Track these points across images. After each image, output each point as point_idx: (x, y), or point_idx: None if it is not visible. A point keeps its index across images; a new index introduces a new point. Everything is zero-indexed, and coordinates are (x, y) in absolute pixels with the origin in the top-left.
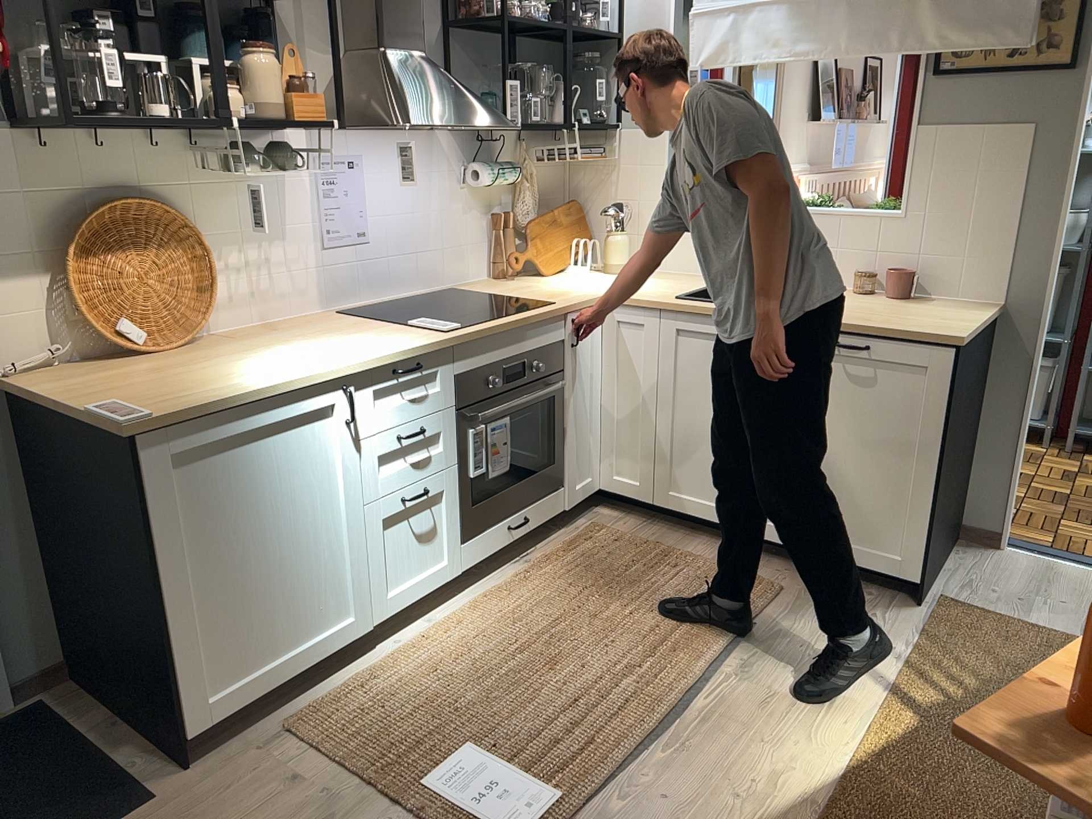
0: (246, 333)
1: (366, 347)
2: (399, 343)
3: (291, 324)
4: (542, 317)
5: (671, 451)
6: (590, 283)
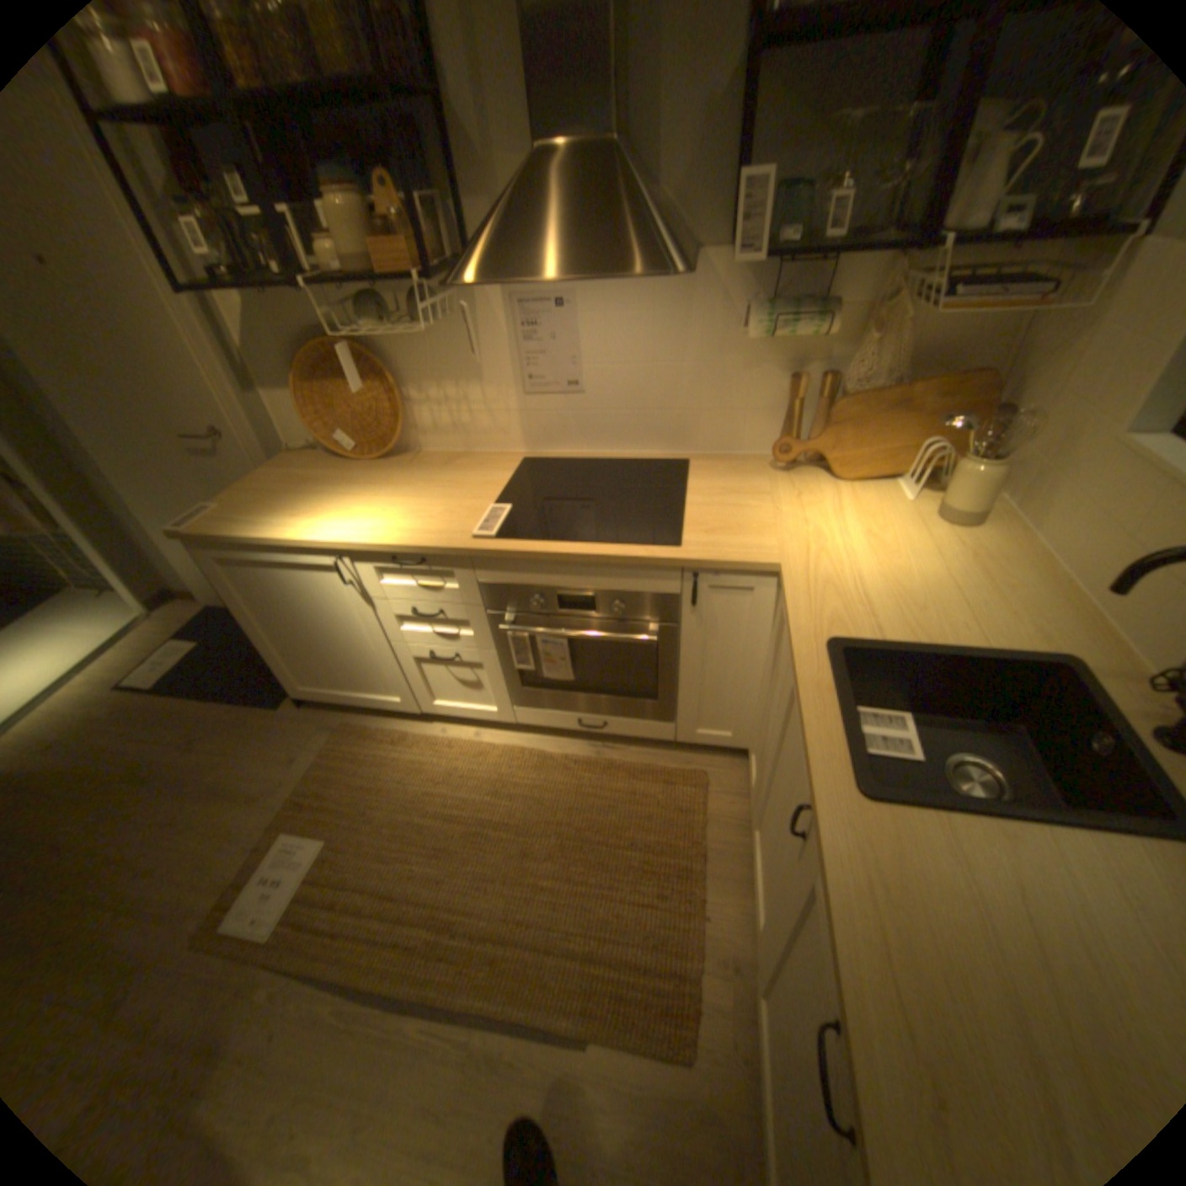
0: (433, 457)
1: (395, 524)
2: (418, 532)
3: (472, 459)
4: (620, 561)
5: (763, 798)
6: (837, 526)
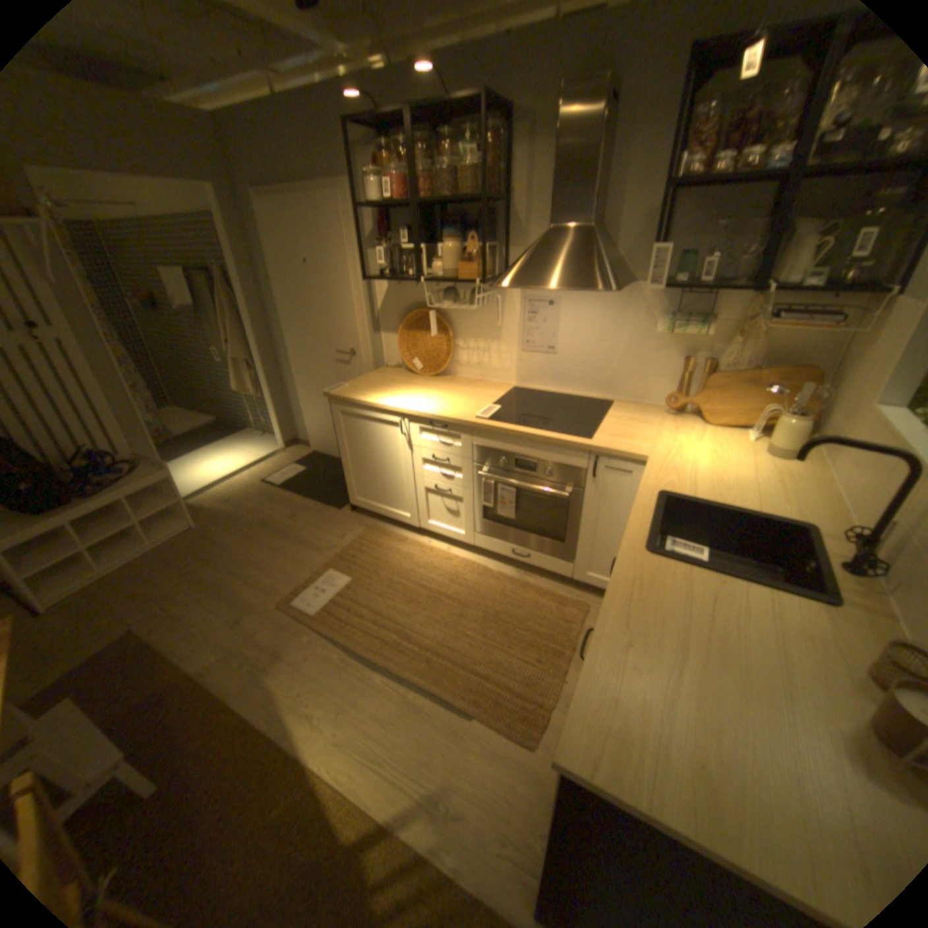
0: (463, 380)
1: (436, 406)
2: (447, 411)
3: (484, 384)
4: (554, 441)
5: None
6: (695, 446)
